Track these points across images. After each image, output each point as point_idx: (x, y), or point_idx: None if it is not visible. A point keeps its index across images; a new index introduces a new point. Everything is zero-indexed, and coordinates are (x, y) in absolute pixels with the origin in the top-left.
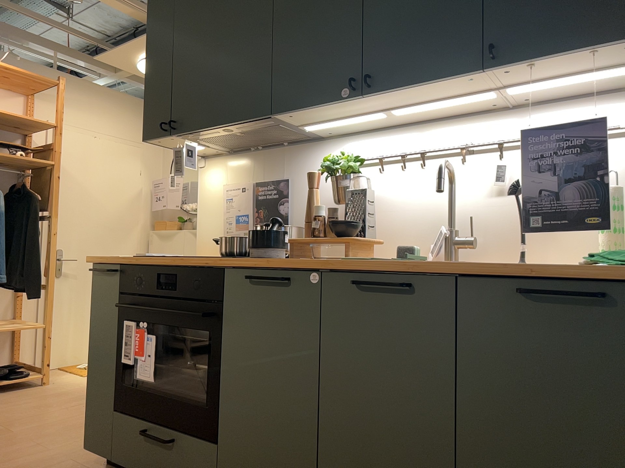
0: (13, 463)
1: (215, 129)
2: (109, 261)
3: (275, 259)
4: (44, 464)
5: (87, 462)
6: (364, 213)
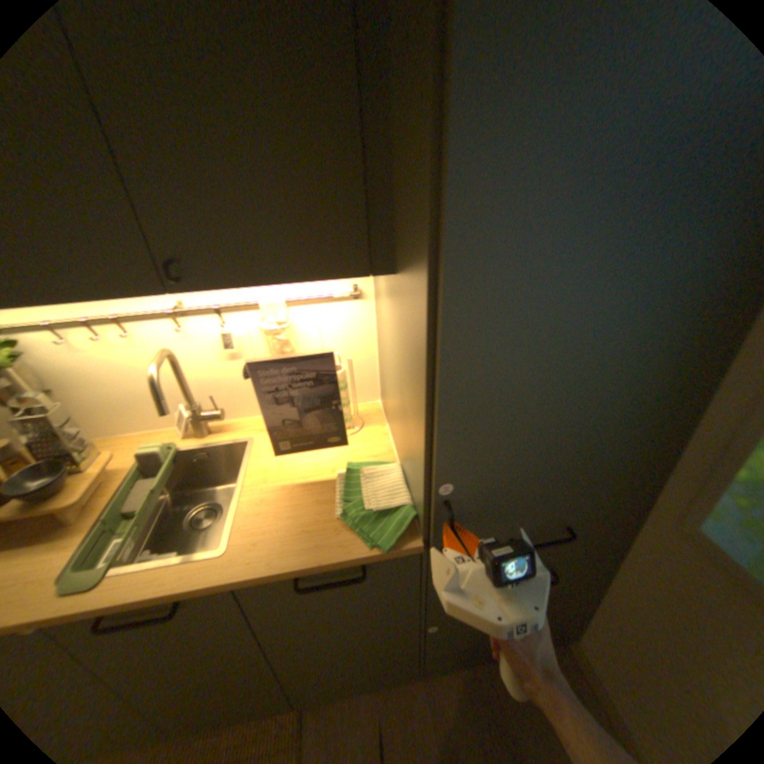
0: None
1: None
2: None
3: None
4: None
5: None
6: (59, 441)
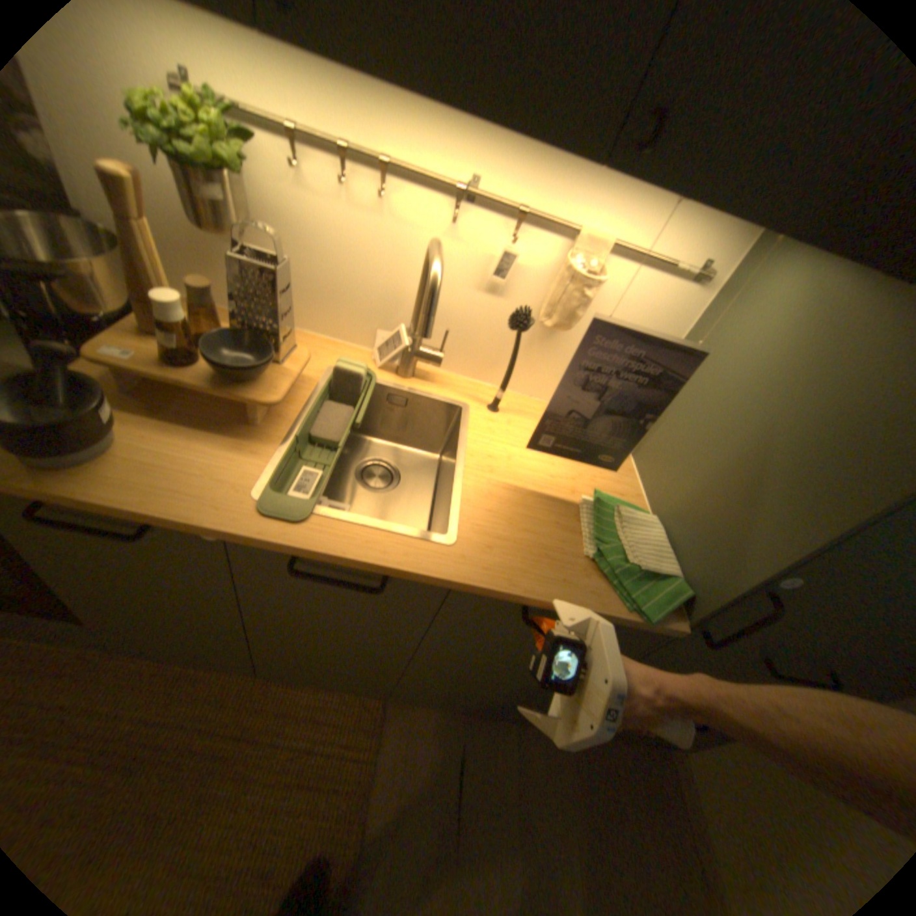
0: None
1: None
2: None
3: (92, 468)
4: None
5: None
6: (272, 312)
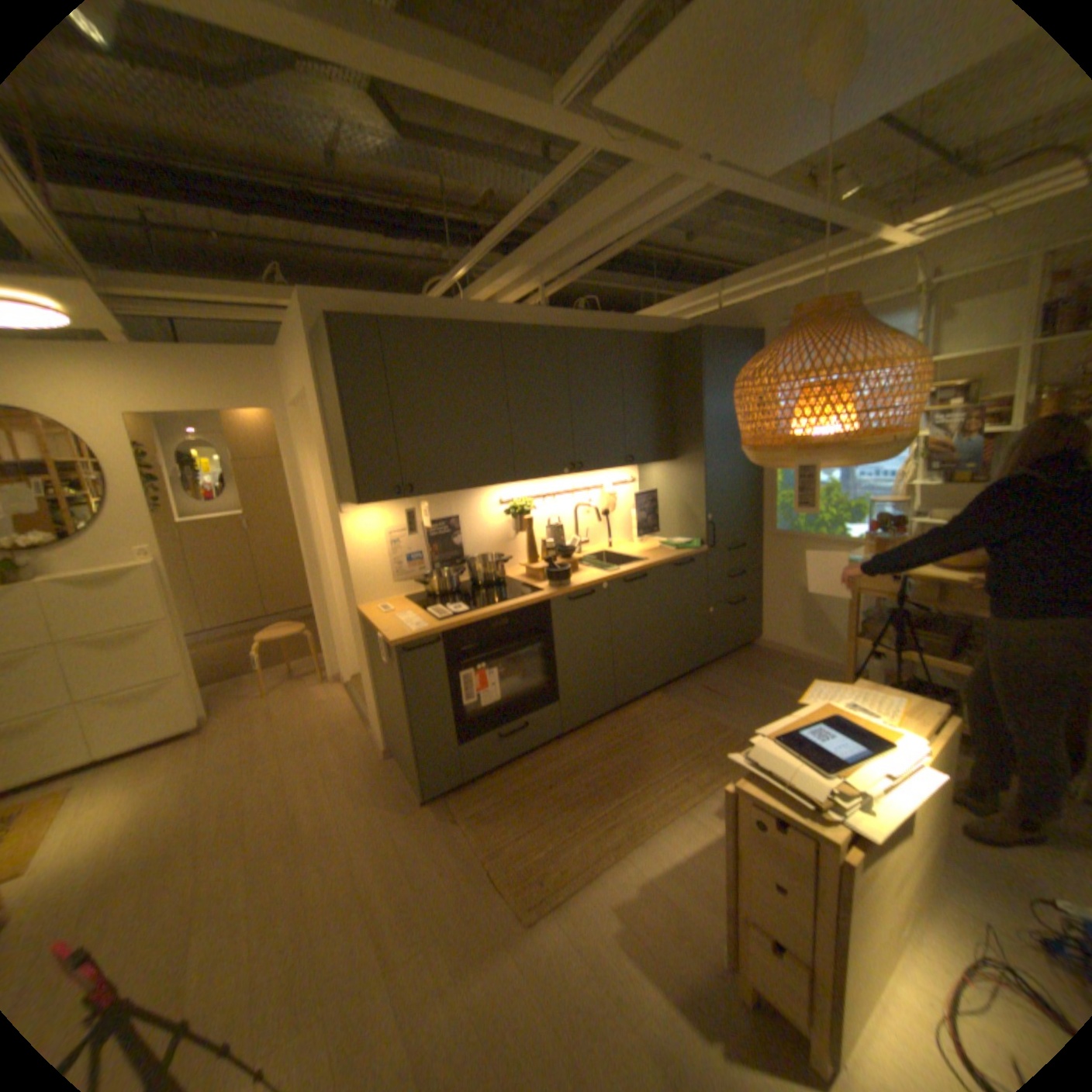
0: (359, 880)
1: (454, 492)
2: (429, 634)
3: (570, 583)
4: (383, 853)
5: (403, 821)
6: (559, 539)
